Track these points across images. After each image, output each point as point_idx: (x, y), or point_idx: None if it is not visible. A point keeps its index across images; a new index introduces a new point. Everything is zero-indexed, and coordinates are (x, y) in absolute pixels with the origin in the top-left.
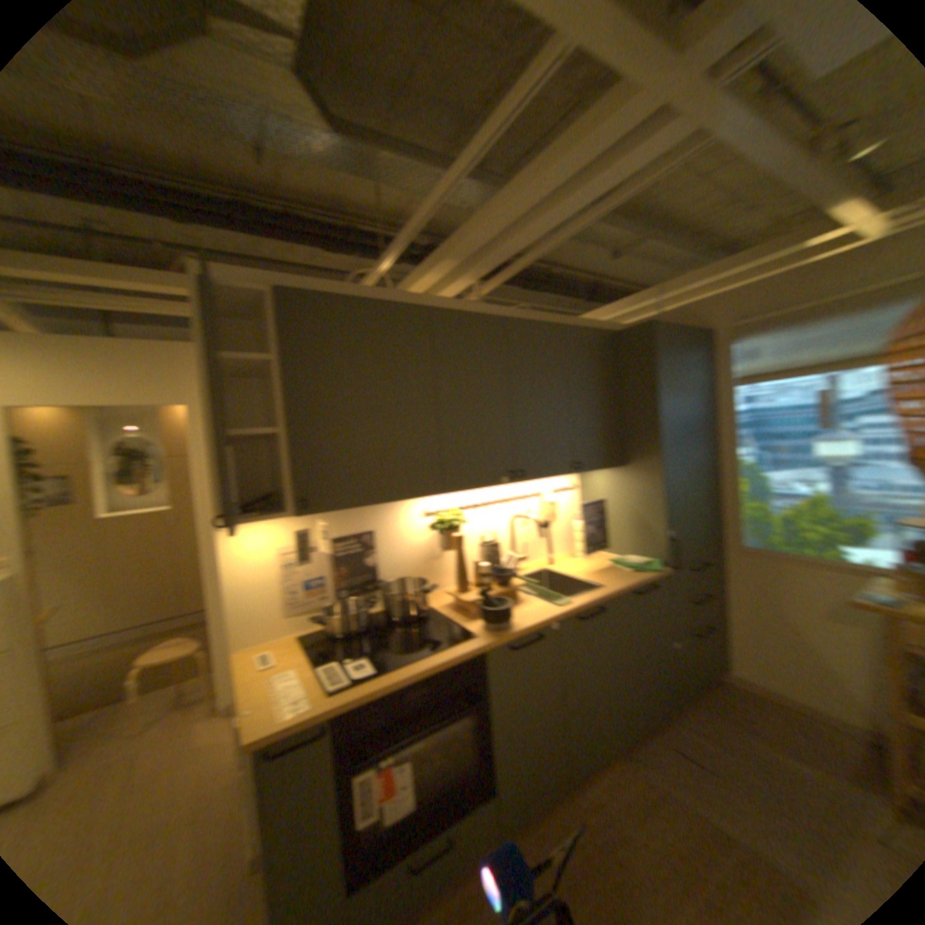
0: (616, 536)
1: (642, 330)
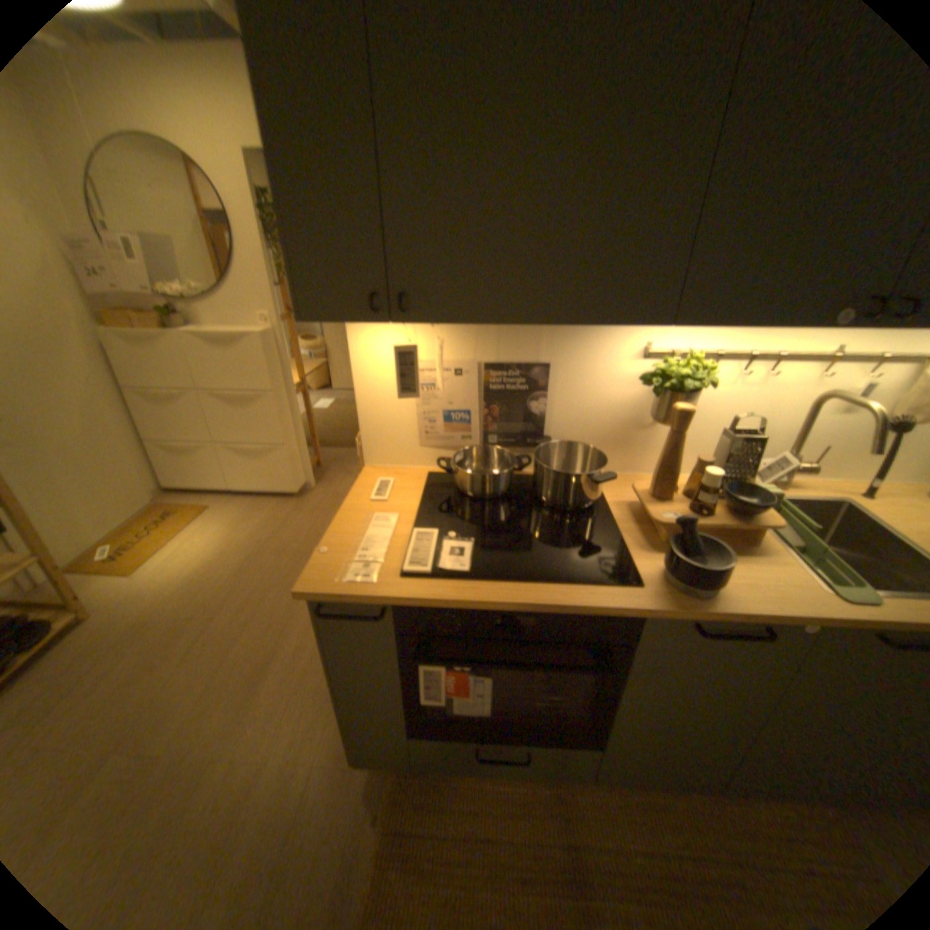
0: None
1: None
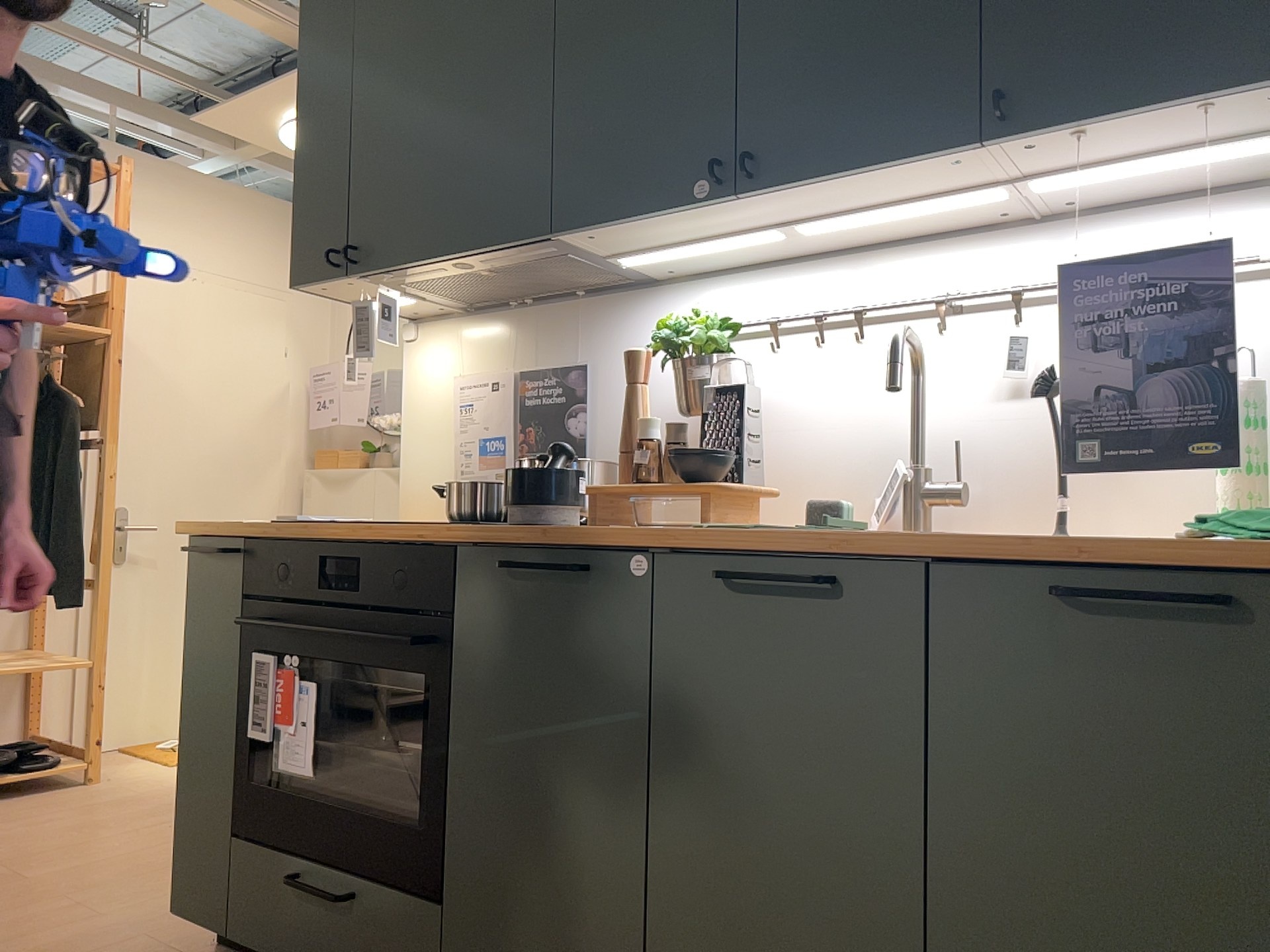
0: None
1: None
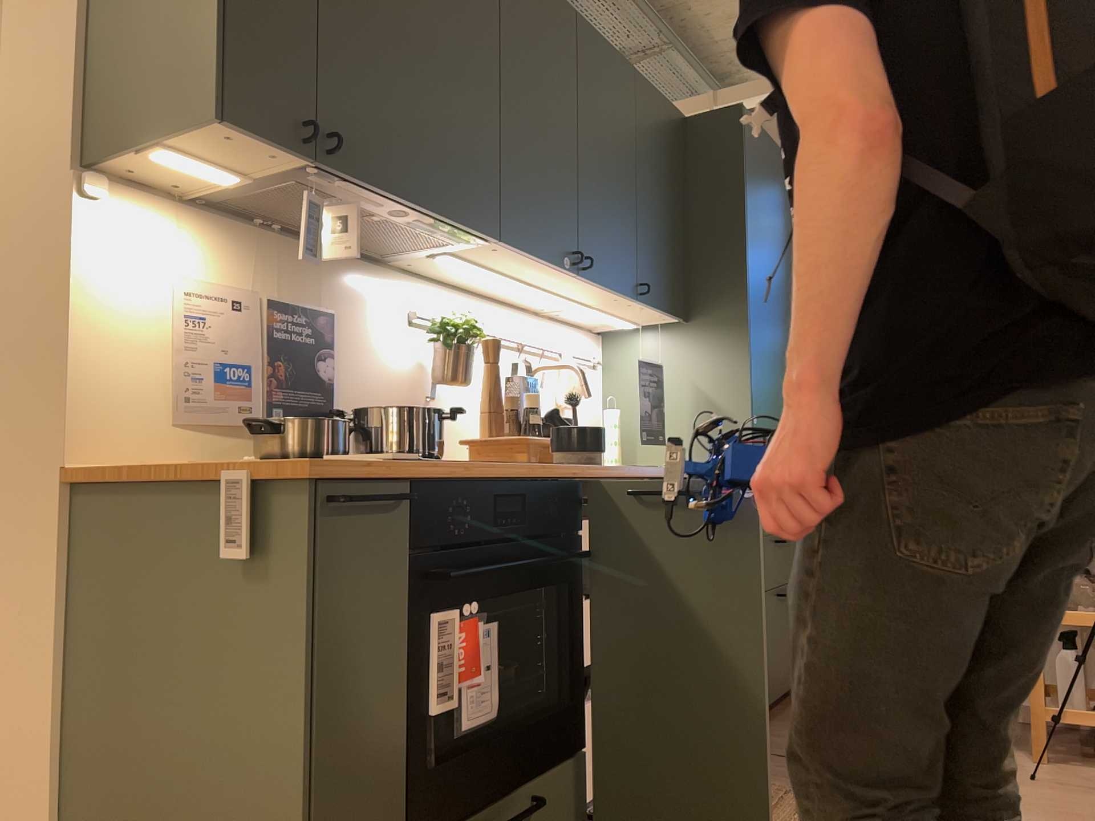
0: (667, 437)
1: (722, 118)
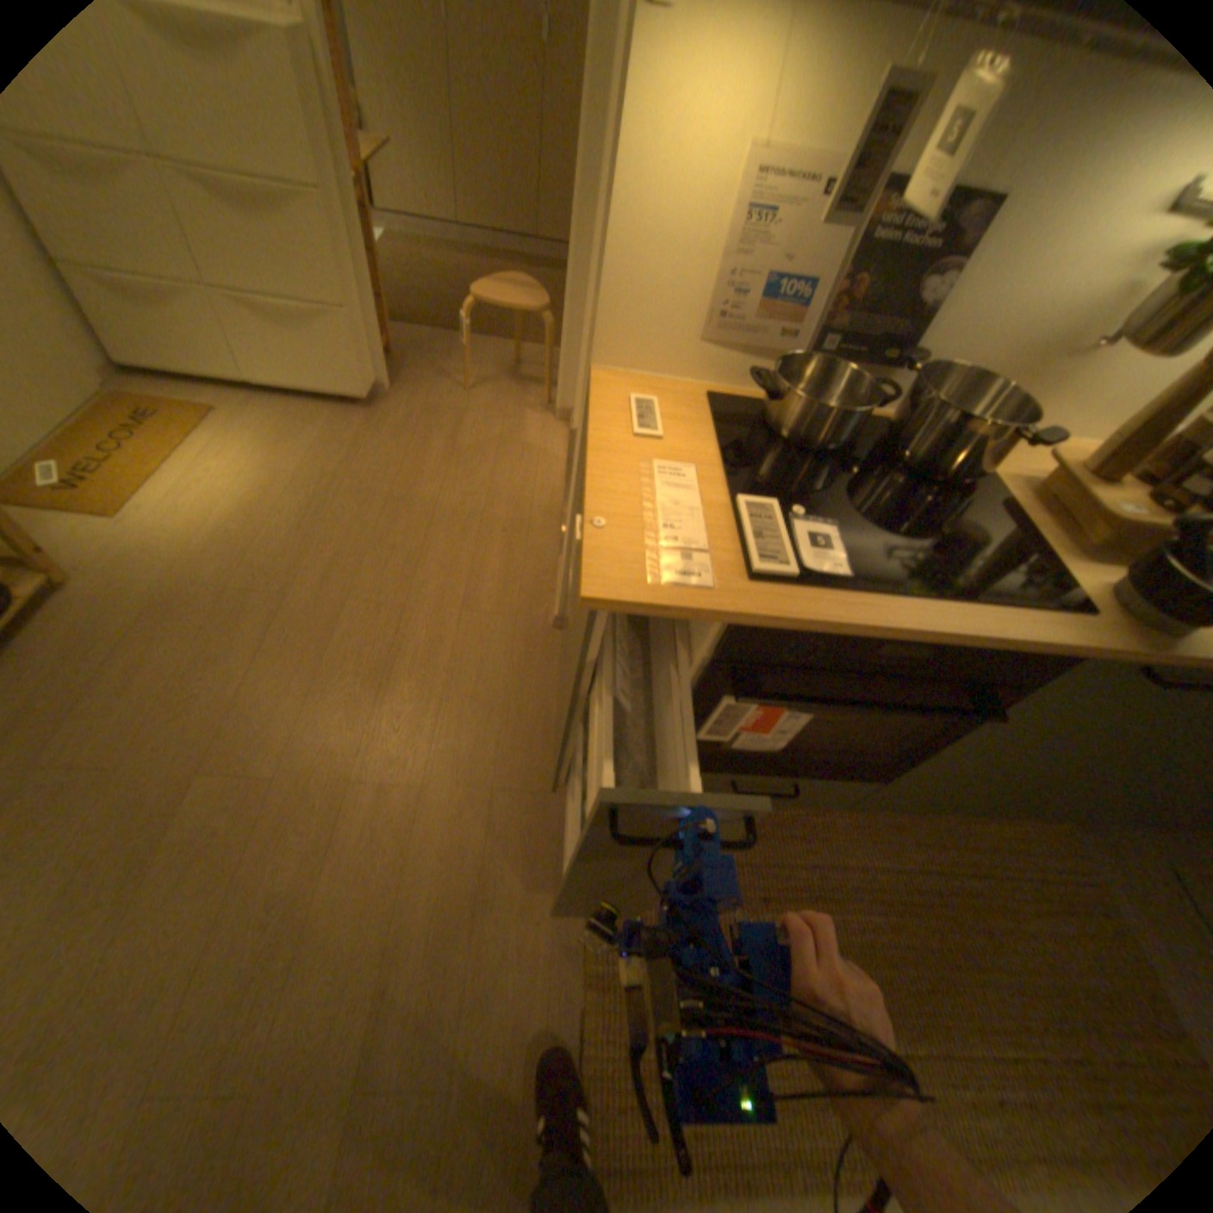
0: None
1: None
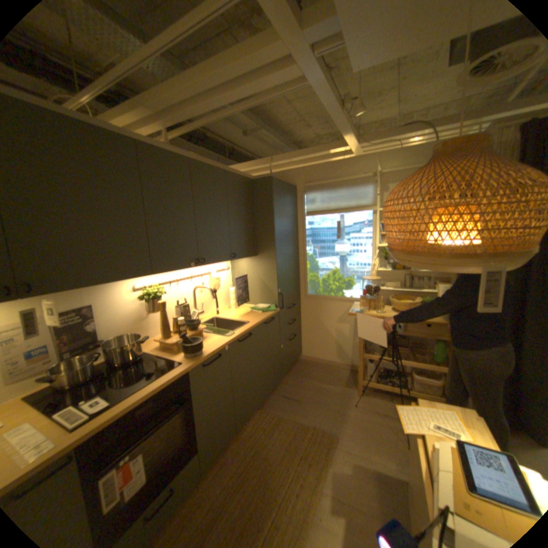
0: (251, 294)
1: (264, 181)
